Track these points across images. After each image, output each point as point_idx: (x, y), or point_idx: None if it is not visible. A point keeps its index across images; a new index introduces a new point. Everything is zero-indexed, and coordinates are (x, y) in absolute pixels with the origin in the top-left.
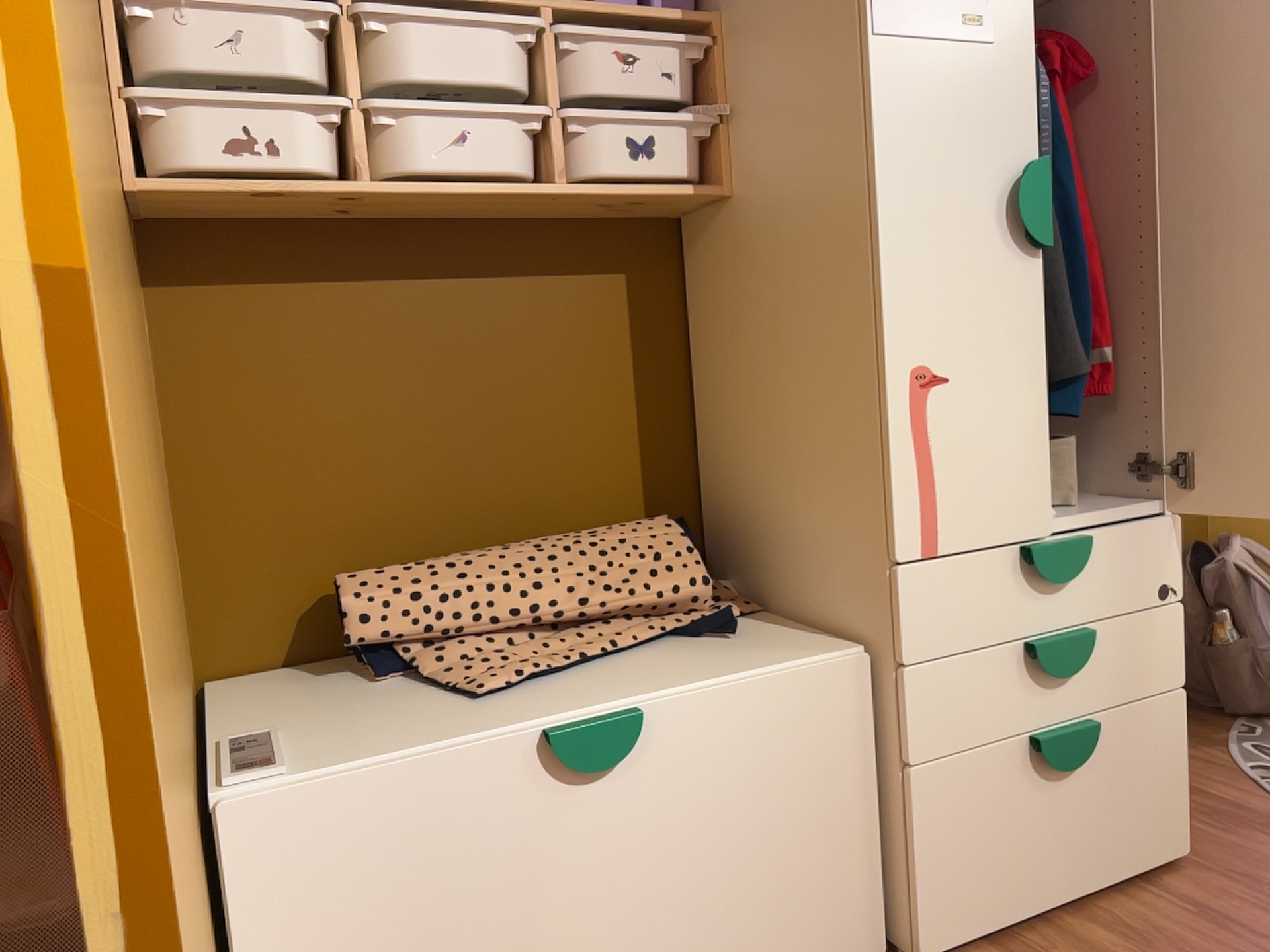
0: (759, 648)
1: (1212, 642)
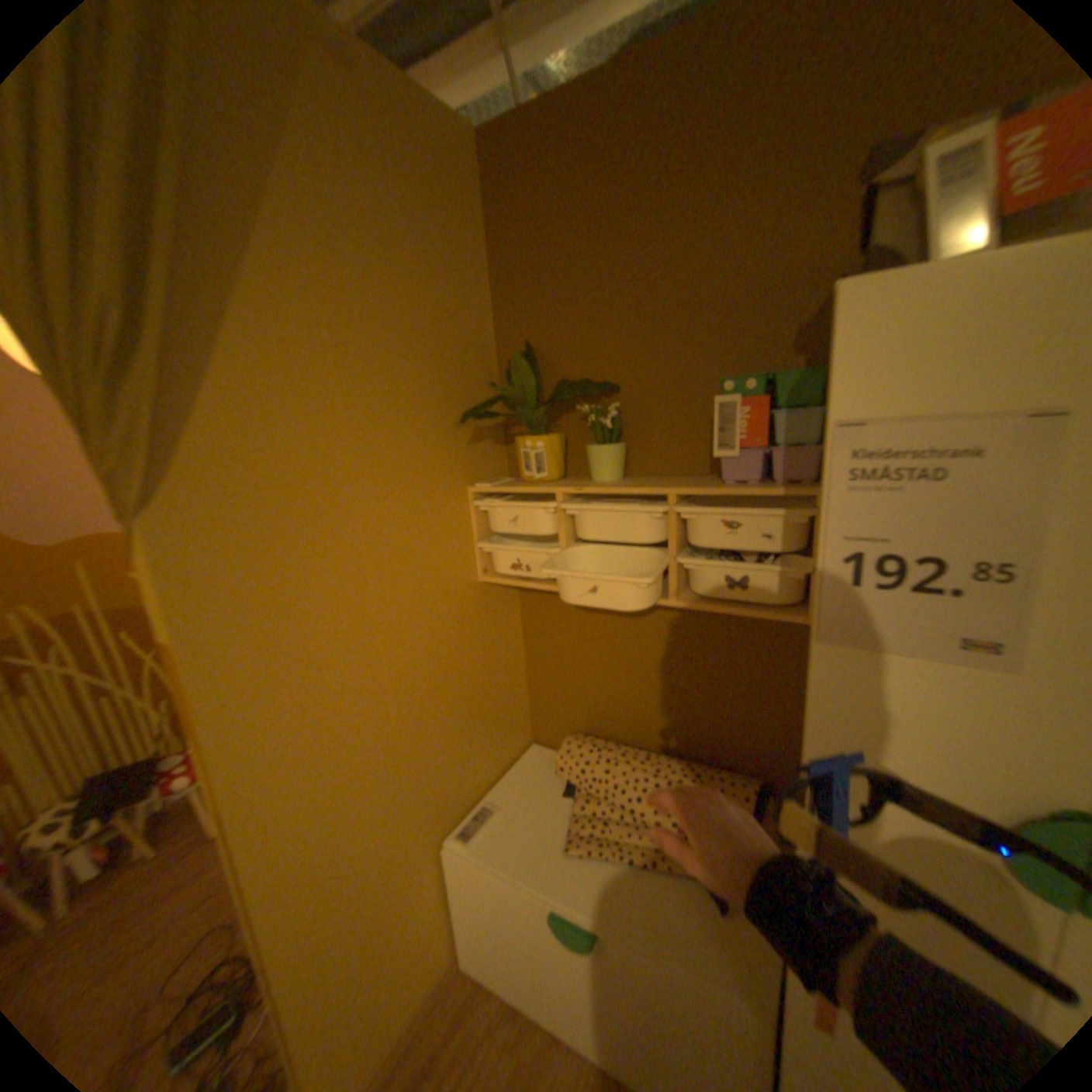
0: (719, 942)
1: None
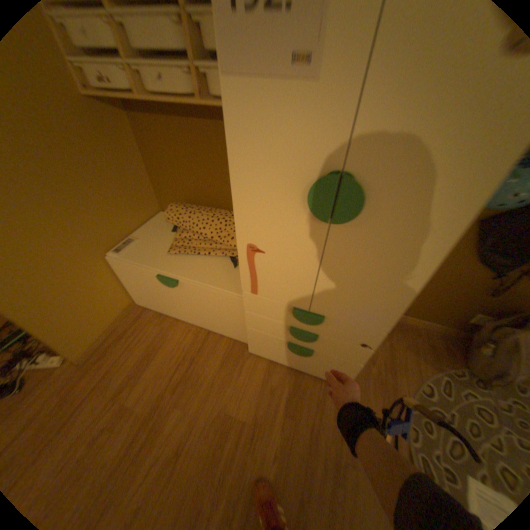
0: (231, 276)
1: (474, 348)
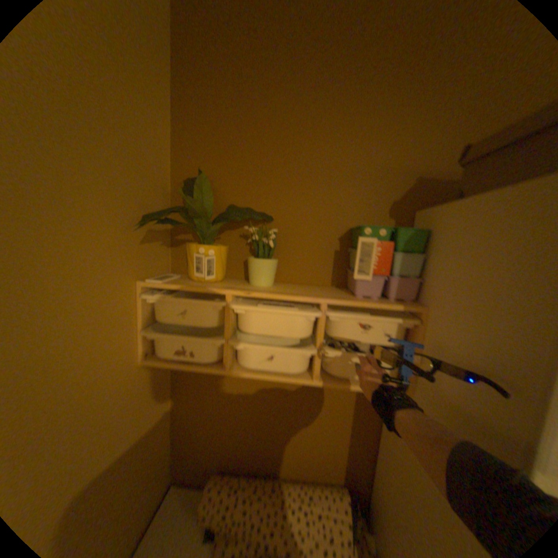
0: None
1: None
